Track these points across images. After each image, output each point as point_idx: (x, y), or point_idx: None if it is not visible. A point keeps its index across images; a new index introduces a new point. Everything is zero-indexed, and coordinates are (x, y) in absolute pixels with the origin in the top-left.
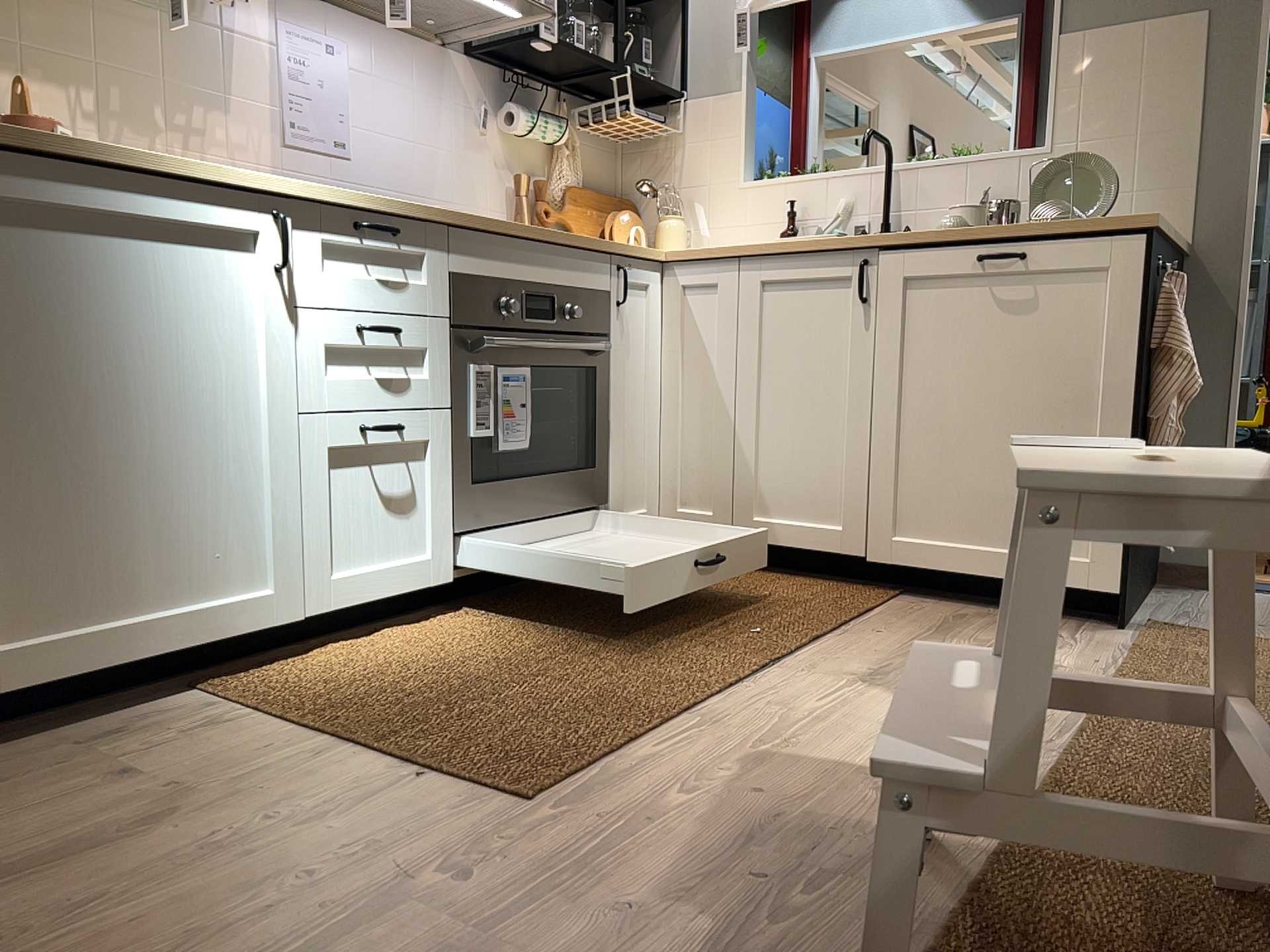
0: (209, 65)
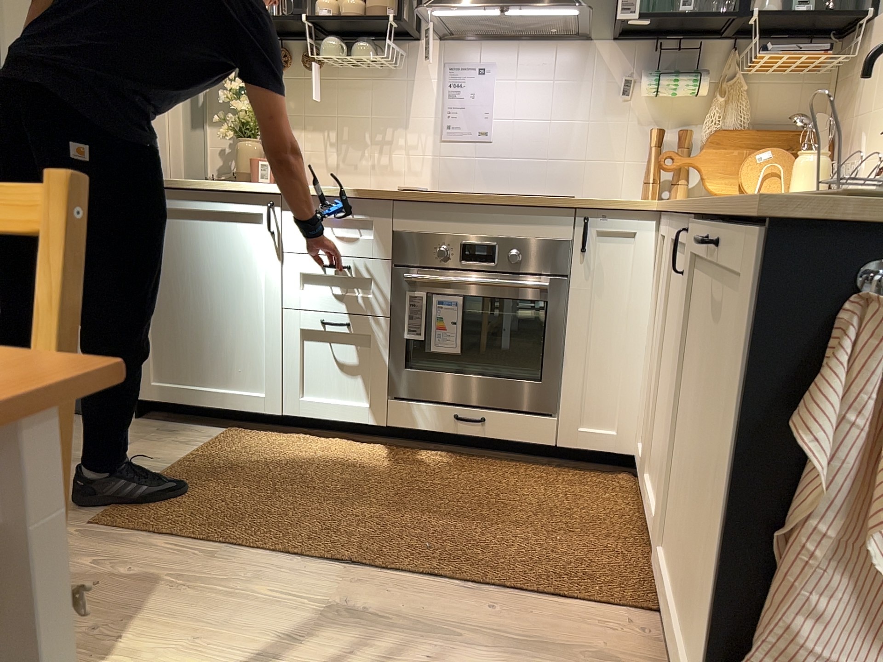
0: (394, 100)
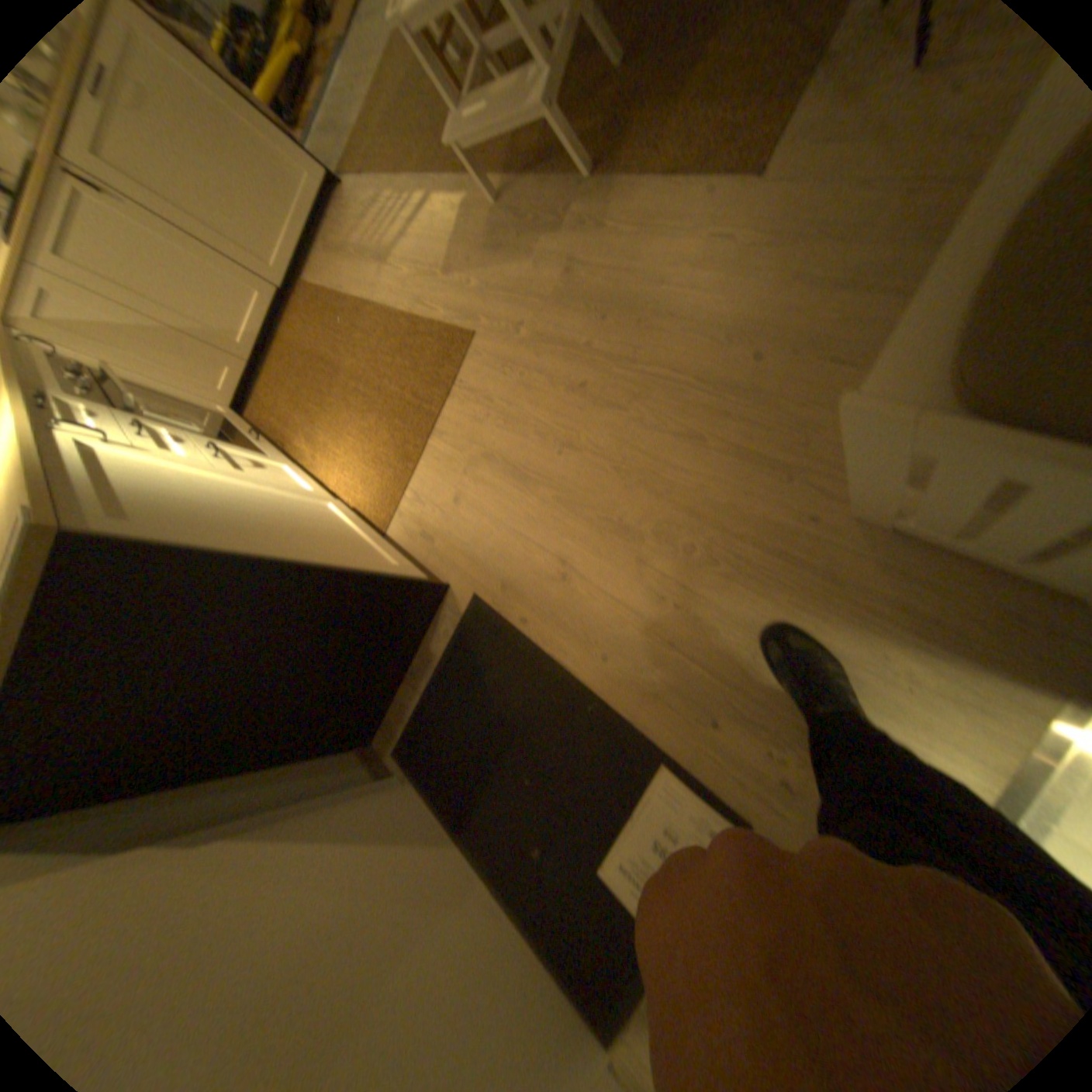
0: None
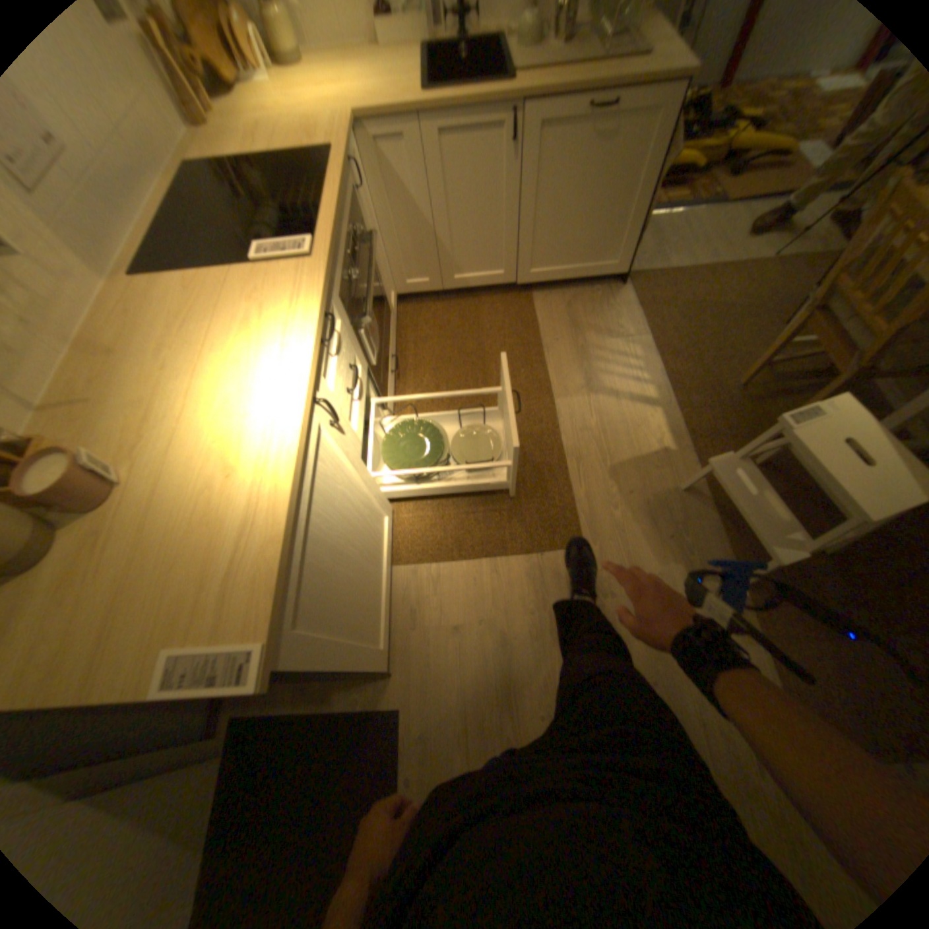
0: None
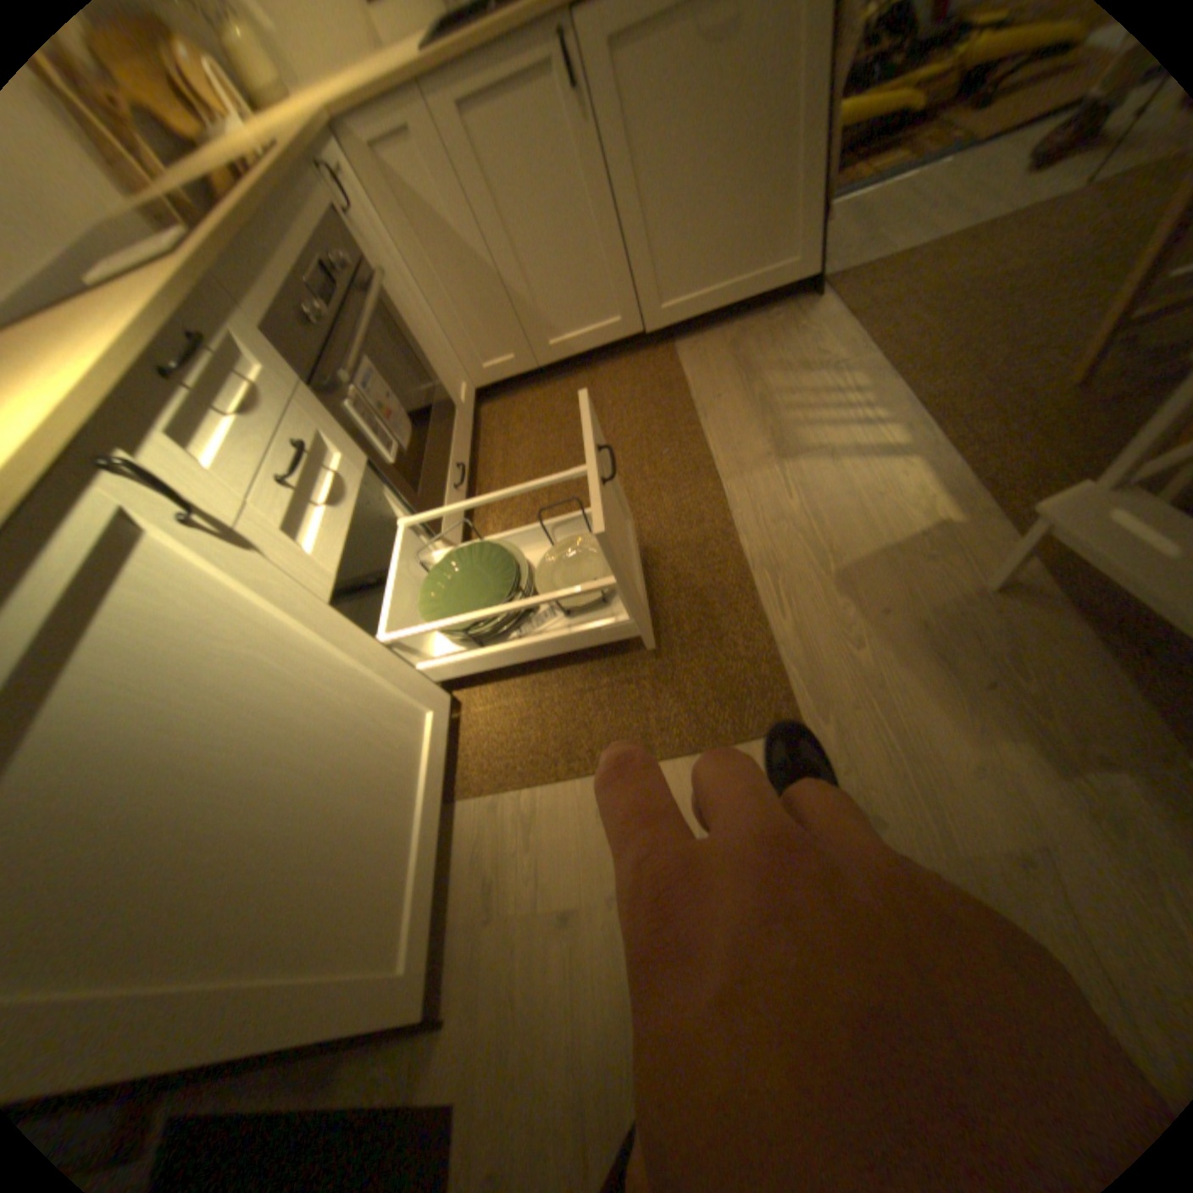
0: None
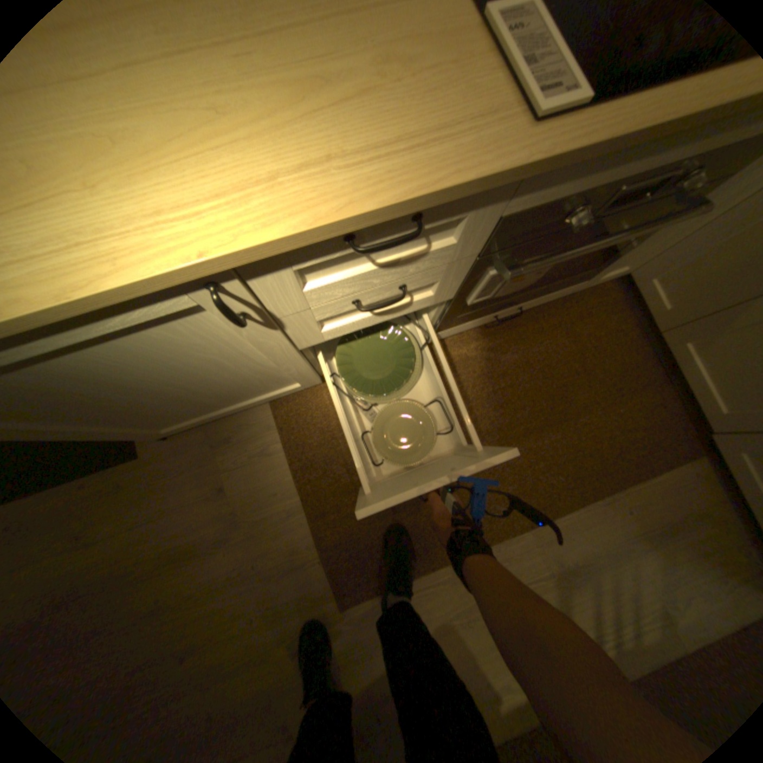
0: None
